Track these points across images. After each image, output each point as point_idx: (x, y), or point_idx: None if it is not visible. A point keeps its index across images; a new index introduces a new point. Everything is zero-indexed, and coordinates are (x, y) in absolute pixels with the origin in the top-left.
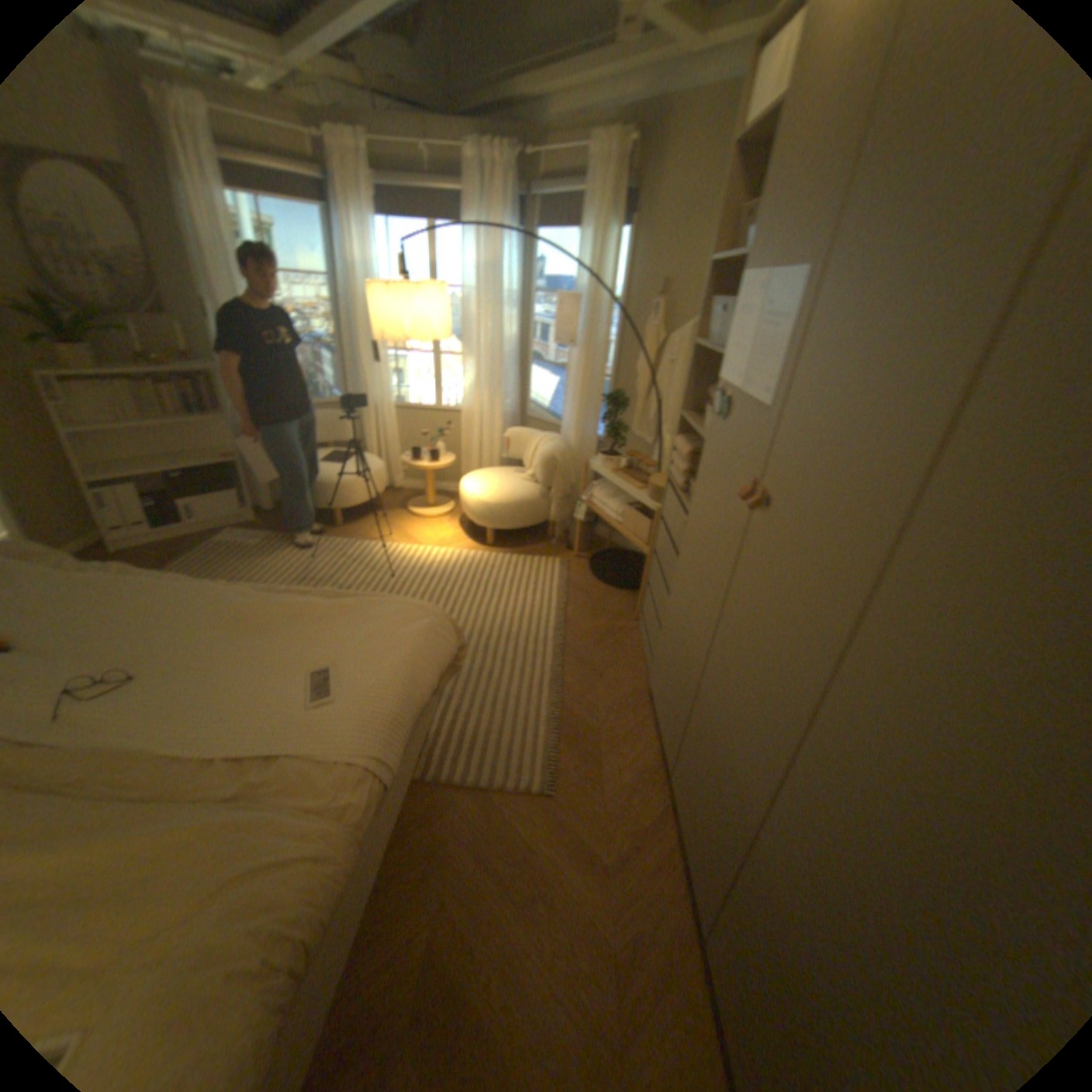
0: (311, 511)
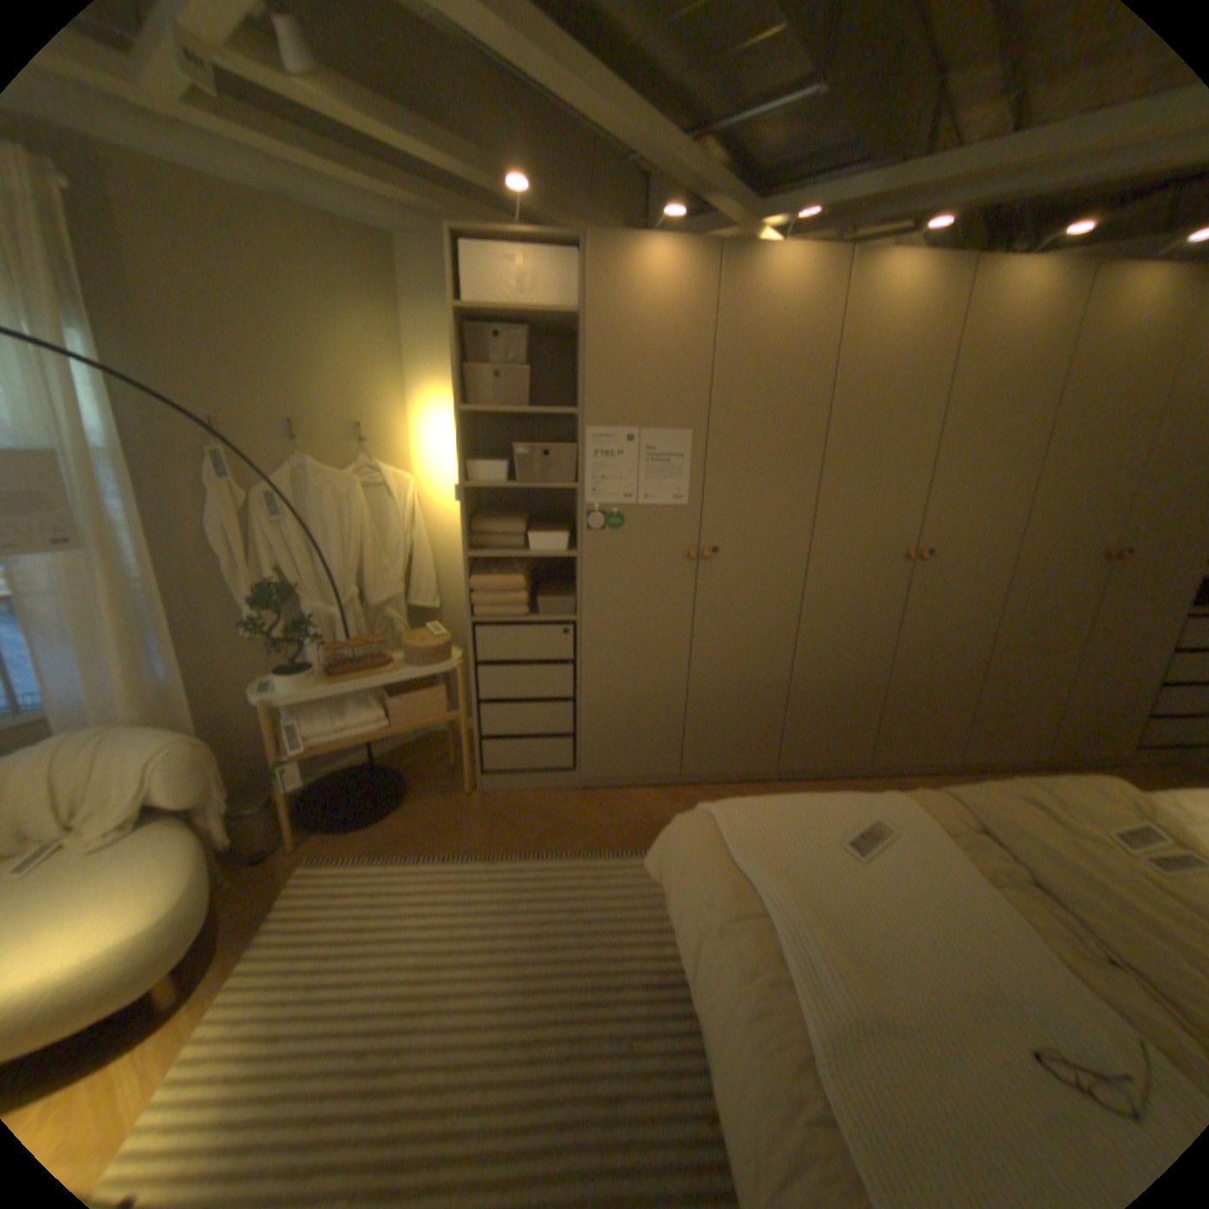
0: None
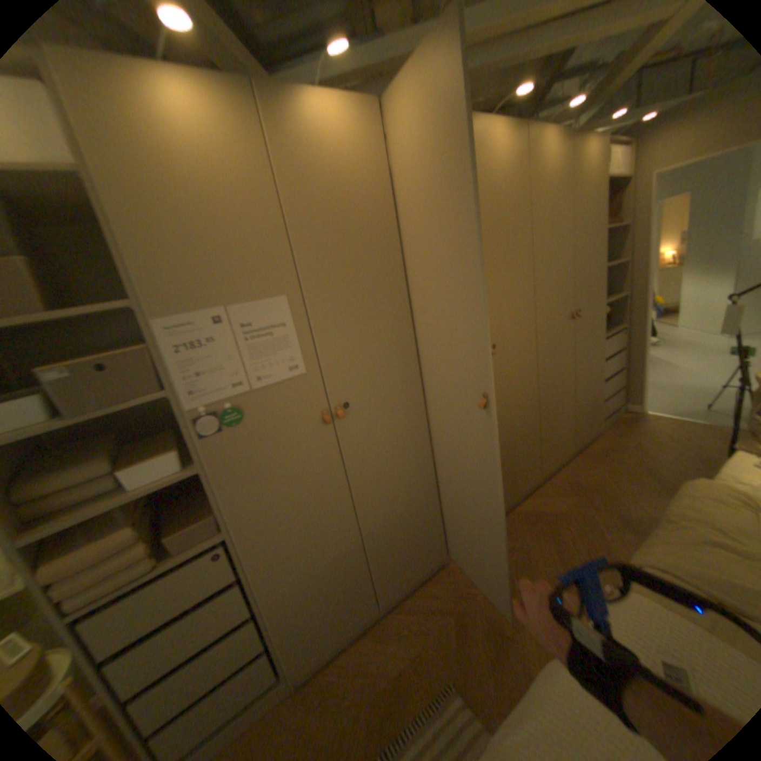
0: None
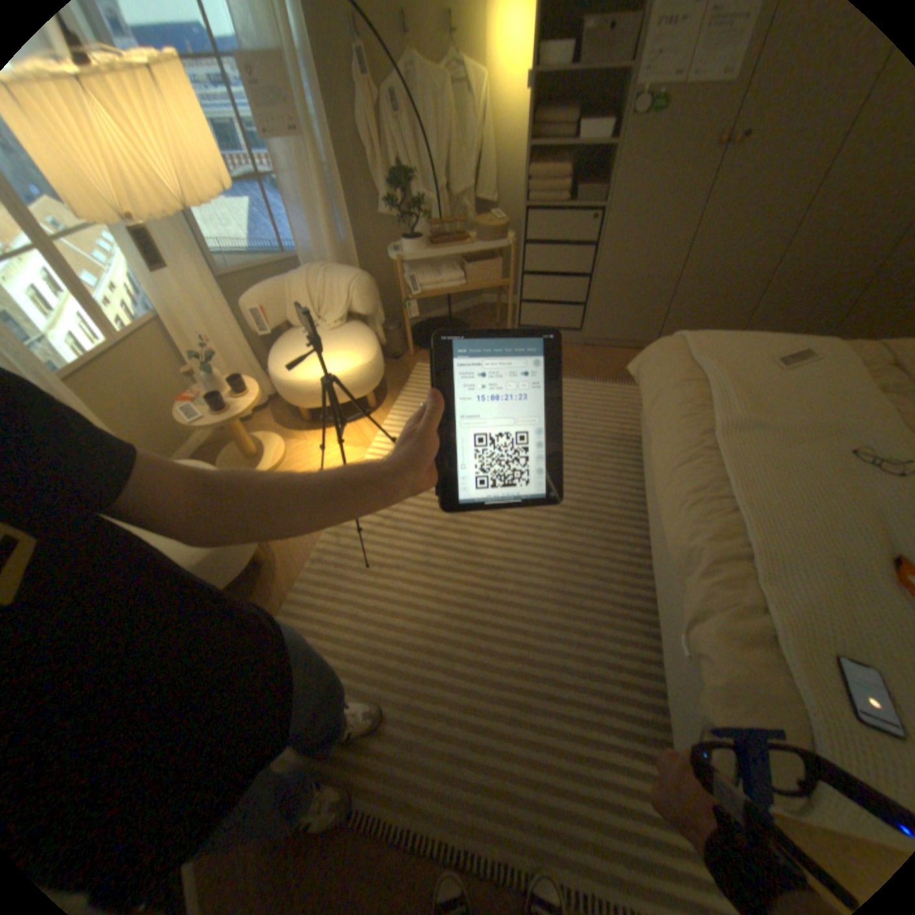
0: (245, 571)
